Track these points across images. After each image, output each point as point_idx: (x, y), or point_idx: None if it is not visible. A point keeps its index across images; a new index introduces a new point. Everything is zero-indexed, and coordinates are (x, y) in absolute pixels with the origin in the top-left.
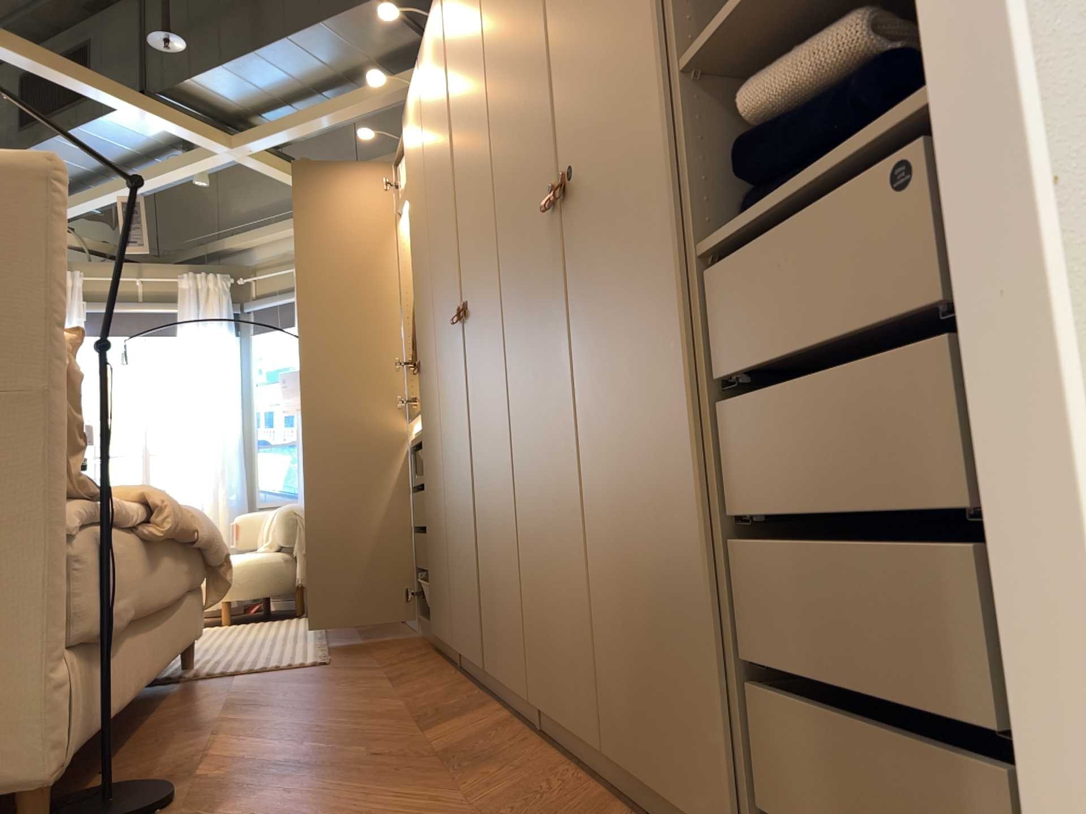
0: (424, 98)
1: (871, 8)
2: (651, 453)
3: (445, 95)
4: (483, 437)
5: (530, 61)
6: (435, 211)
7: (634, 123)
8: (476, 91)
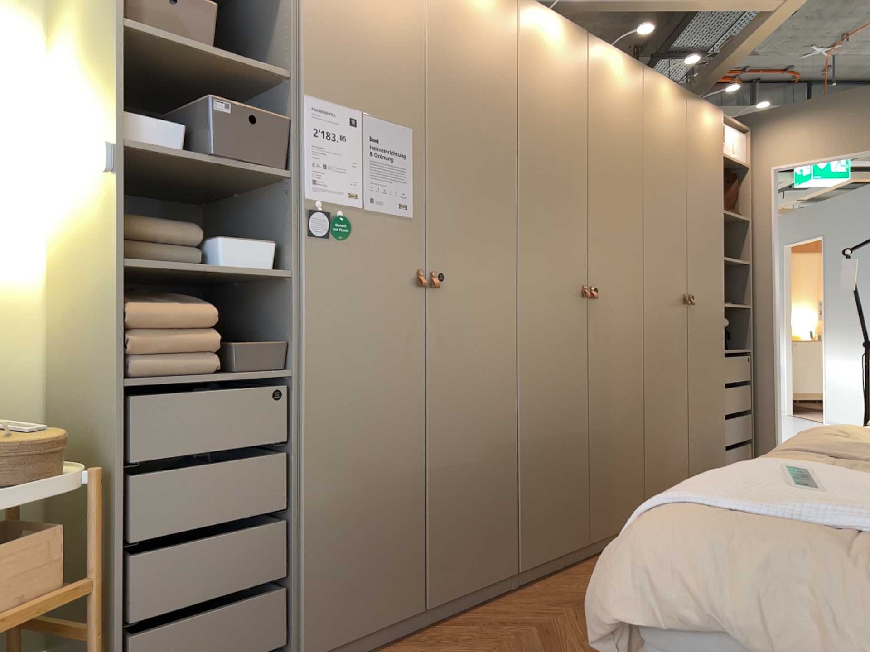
0: (521, 40)
1: (726, 317)
2: (710, 398)
3: (579, 113)
4: (604, 383)
5: (673, 227)
6: (538, 170)
7: (713, 304)
8: (625, 174)
